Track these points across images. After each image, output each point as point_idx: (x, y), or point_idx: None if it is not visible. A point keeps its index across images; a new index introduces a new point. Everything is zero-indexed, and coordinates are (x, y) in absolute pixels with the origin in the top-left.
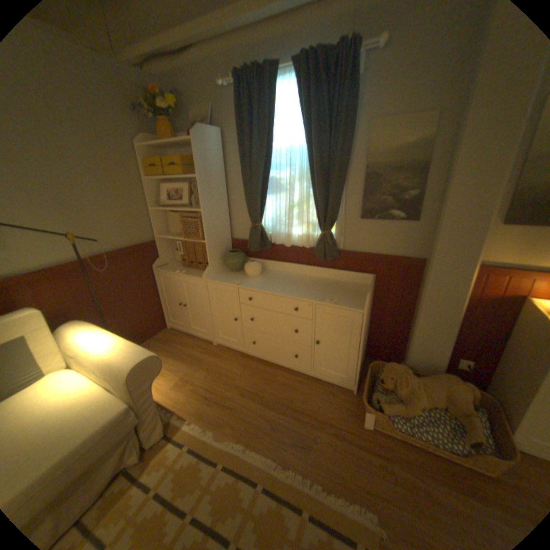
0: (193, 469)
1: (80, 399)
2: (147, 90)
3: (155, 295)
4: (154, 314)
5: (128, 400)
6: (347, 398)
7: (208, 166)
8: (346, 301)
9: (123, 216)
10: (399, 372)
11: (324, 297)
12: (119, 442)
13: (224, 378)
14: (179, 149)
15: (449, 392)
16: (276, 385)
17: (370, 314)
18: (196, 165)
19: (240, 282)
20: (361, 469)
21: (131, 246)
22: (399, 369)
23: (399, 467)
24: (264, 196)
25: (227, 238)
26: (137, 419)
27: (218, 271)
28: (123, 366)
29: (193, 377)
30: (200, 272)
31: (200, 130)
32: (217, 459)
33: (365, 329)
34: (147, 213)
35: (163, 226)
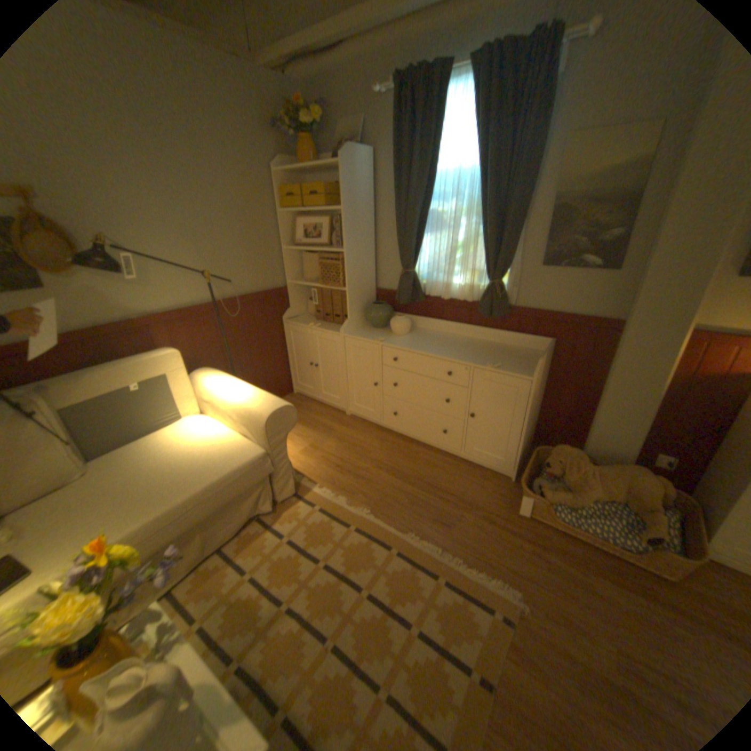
0: (325, 526)
1: (219, 440)
2: (288, 101)
3: (283, 352)
4: (280, 374)
5: (265, 447)
6: (502, 485)
7: (356, 196)
8: (512, 366)
9: (255, 256)
10: (570, 455)
11: (485, 361)
12: (256, 487)
13: (358, 449)
14: (320, 175)
15: (632, 484)
16: (418, 463)
17: (544, 390)
18: (342, 195)
19: (384, 340)
20: (510, 552)
21: (262, 292)
22: (570, 452)
23: (556, 556)
24: (421, 235)
25: (371, 287)
26: (272, 469)
27: (357, 327)
28: (262, 412)
29: (324, 445)
30: (337, 327)
31: (349, 152)
32: (350, 522)
33: (533, 402)
34: (280, 254)
35: (296, 271)
